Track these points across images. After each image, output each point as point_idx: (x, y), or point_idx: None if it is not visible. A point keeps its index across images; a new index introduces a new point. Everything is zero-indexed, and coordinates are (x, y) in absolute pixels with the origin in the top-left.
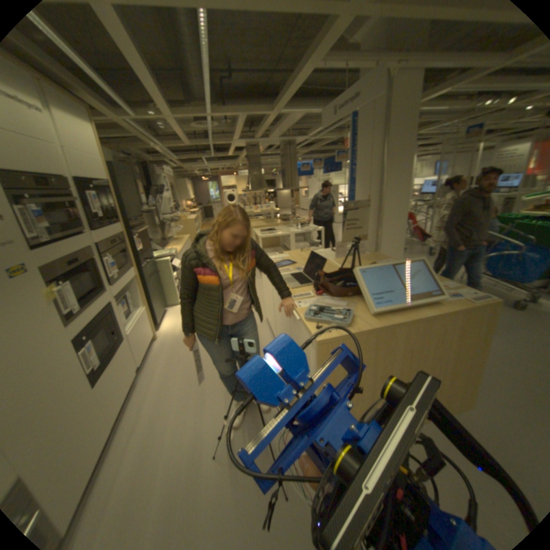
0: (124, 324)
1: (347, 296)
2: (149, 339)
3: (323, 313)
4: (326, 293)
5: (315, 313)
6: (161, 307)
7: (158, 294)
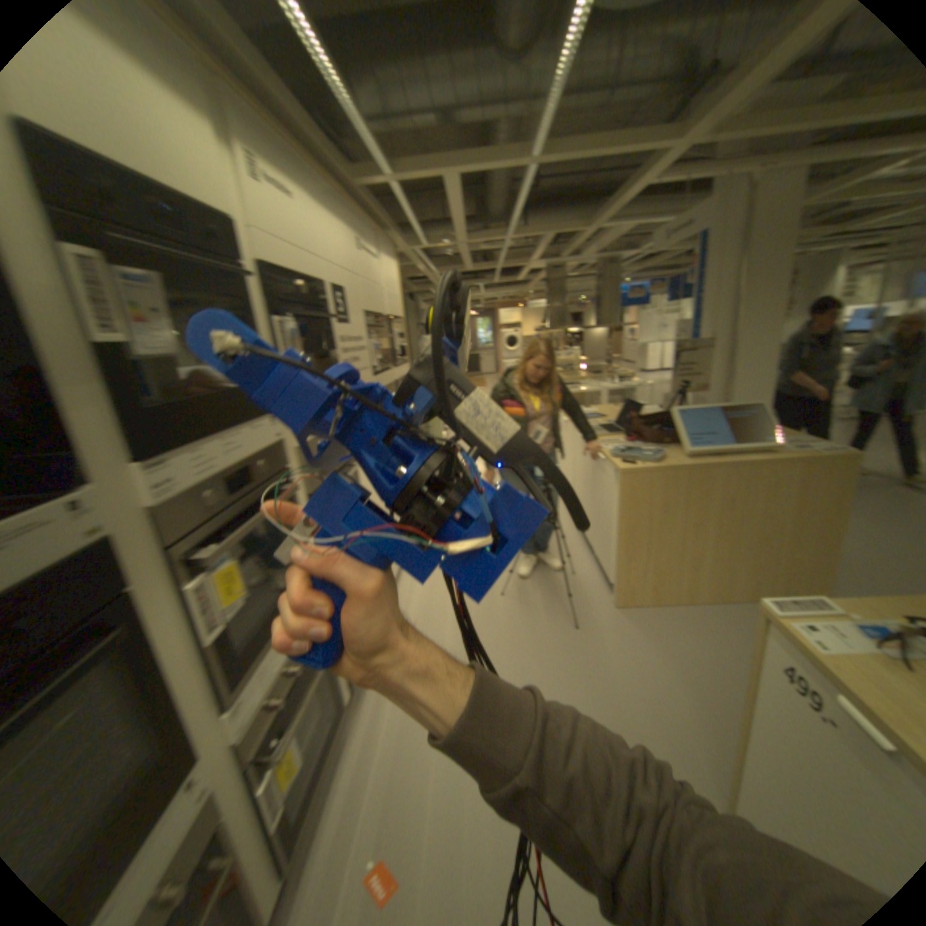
0: None
1: (666, 446)
2: None
3: (633, 456)
4: (641, 443)
5: (624, 456)
6: None
7: None
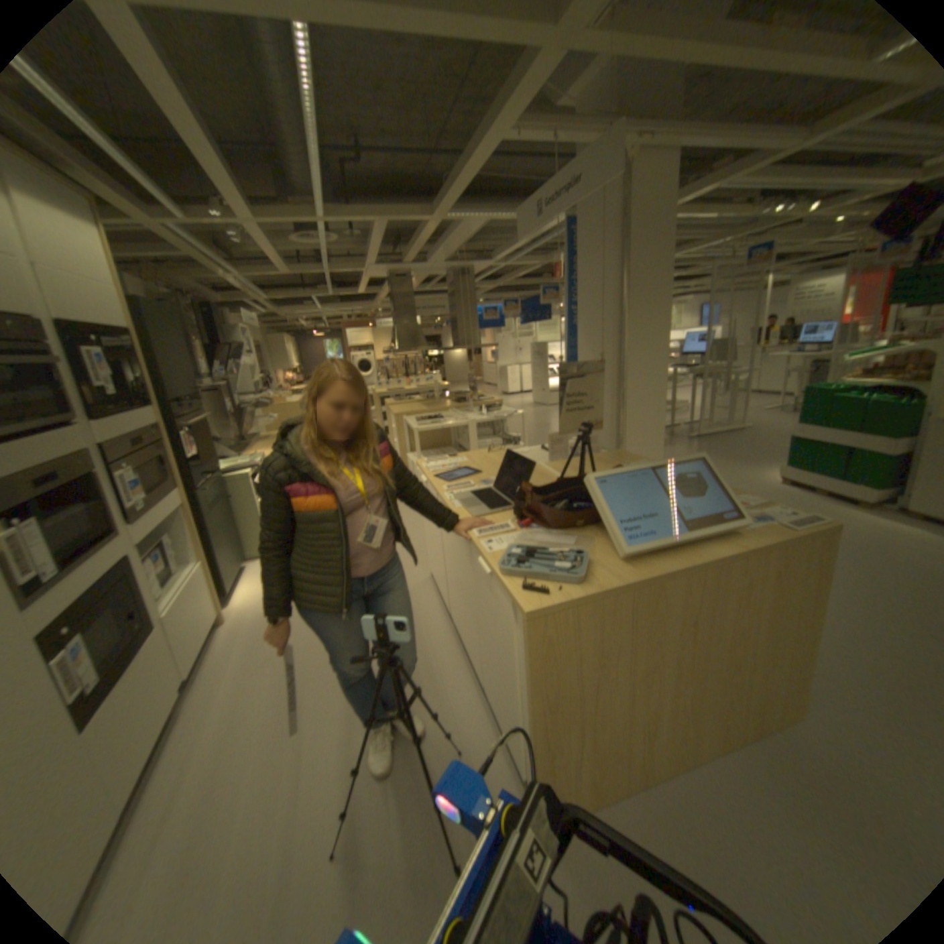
0: (161, 596)
1: (576, 526)
2: (213, 622)
3: (535, 560)
4: (538, 523)
5: (520, 560)
6: (236, 561)
7: (231, 536)
